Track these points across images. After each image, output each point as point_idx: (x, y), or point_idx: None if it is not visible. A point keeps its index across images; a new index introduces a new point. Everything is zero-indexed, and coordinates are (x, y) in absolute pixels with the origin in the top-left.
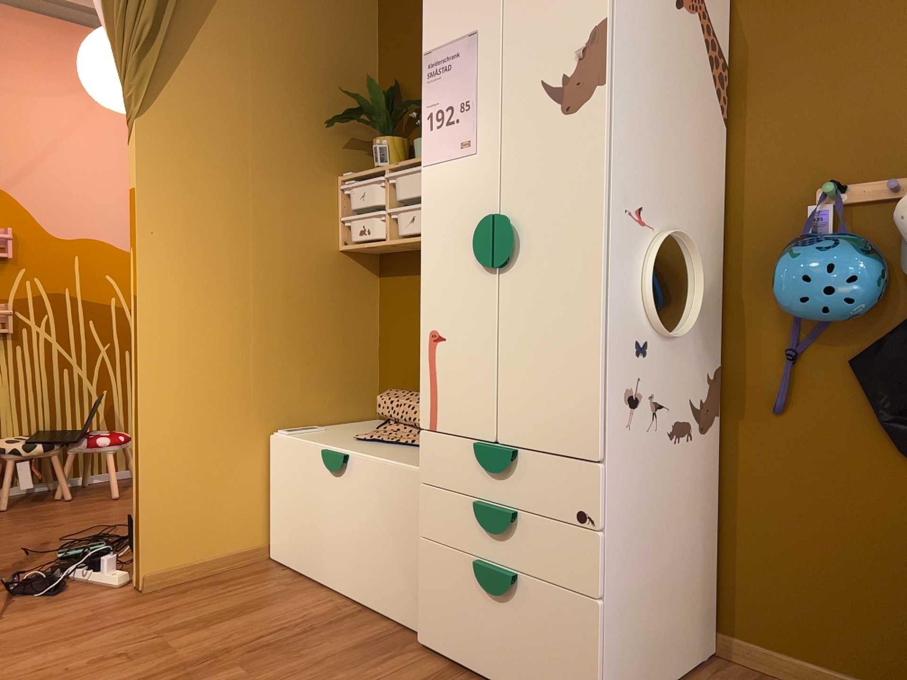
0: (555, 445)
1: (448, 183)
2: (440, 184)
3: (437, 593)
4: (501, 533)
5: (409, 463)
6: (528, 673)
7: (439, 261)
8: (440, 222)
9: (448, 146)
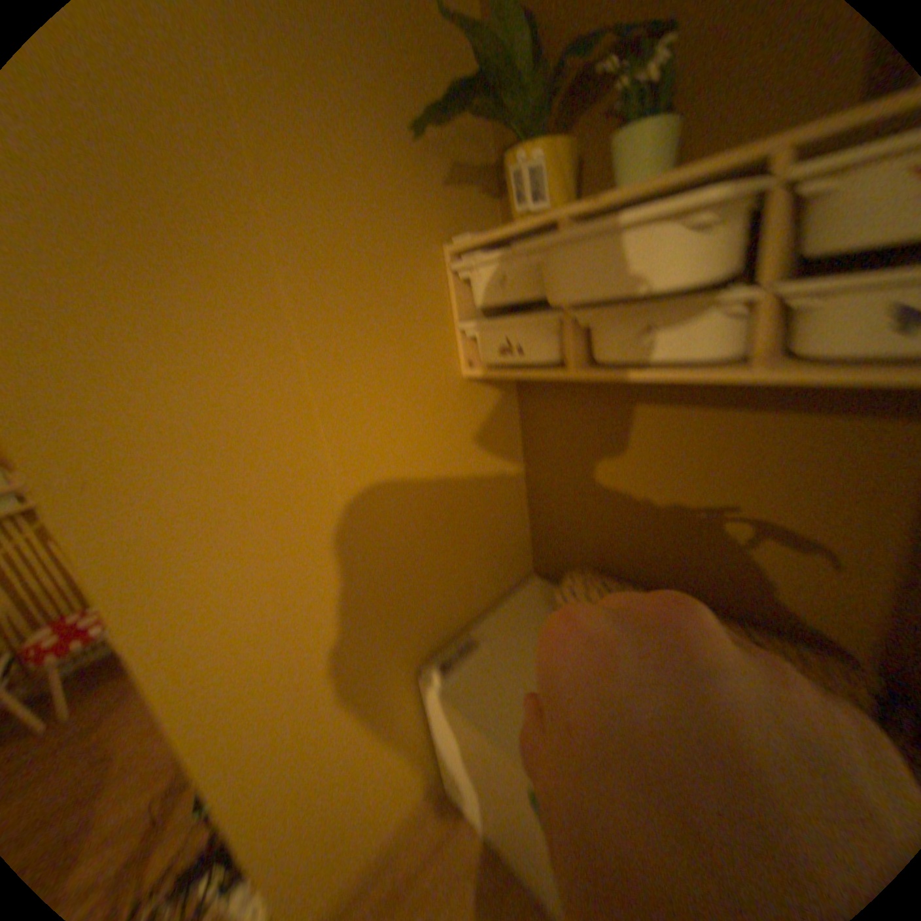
0: None
1: None
2: None
3: None
4: None
5: None
6: None
7: None
8: None
9: None
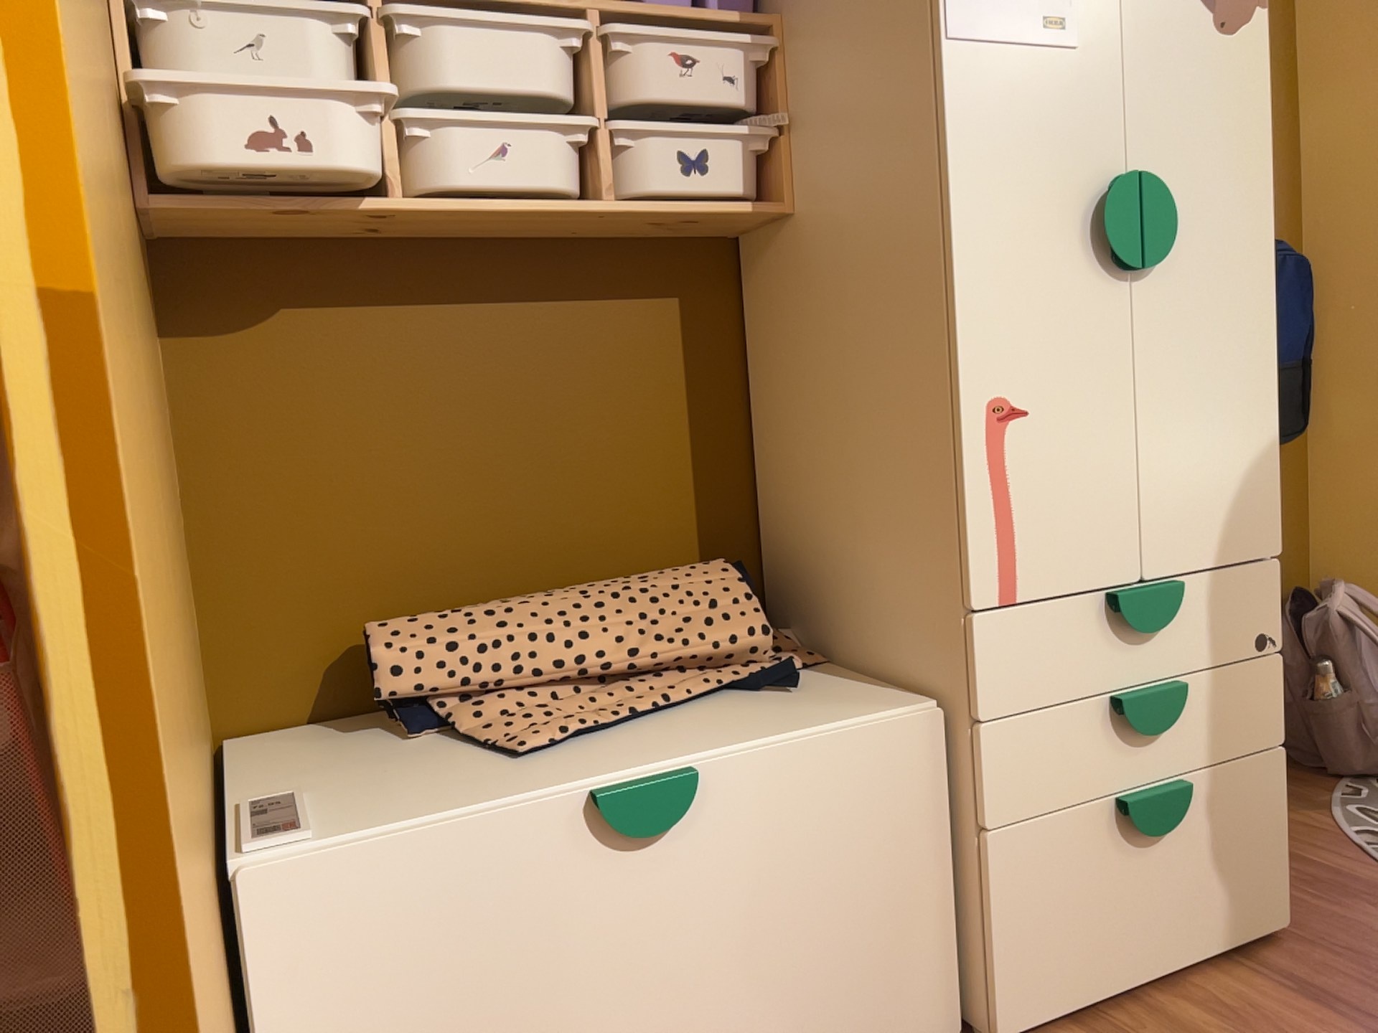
0: (1228, 550)
1: (1017, 94)
2: (996, 93)
3: (1040, 911)
4: (1173, 724)
5: (856, 714)
6: (1205, 916)
7: (1006, 256)
8: (1001, 172)
9: (1013, 13)
